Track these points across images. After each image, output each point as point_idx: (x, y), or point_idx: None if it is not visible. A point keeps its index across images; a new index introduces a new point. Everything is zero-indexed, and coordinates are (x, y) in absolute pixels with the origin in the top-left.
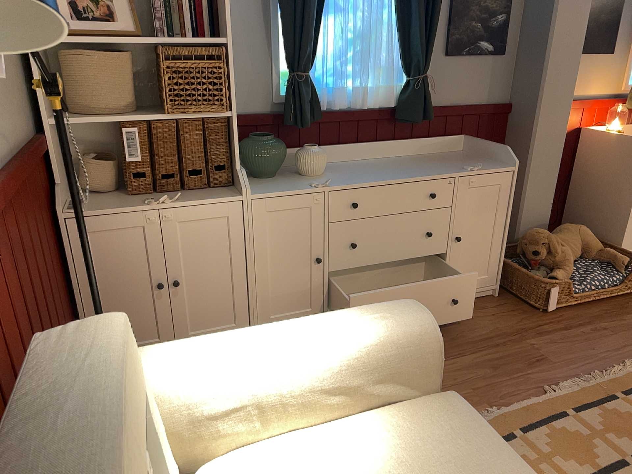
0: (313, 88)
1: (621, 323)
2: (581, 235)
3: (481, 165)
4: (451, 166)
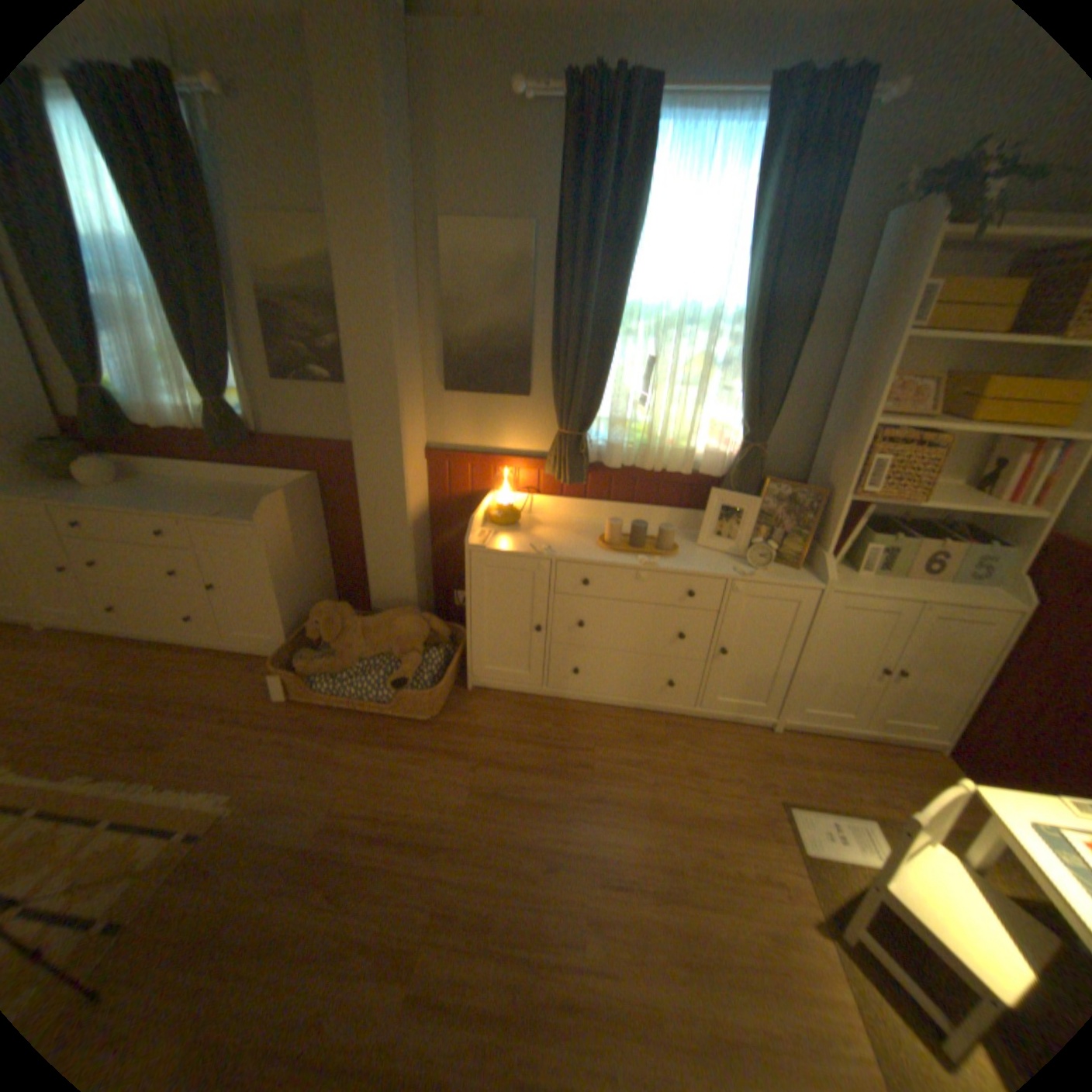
0: (105, 401)
1: (321, 750)
2: (392, 627)
3: (241, 512)
4: (216, 506)
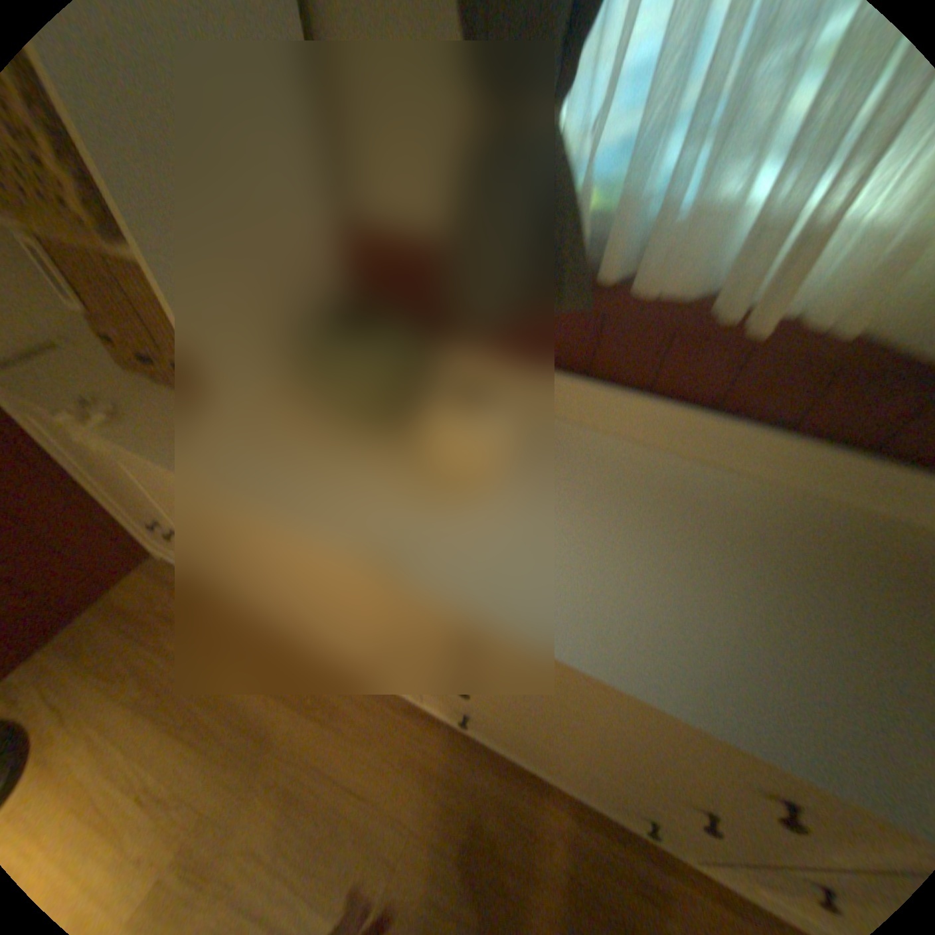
0: (570, 179)
1: None
2: None
3: None
4: None
